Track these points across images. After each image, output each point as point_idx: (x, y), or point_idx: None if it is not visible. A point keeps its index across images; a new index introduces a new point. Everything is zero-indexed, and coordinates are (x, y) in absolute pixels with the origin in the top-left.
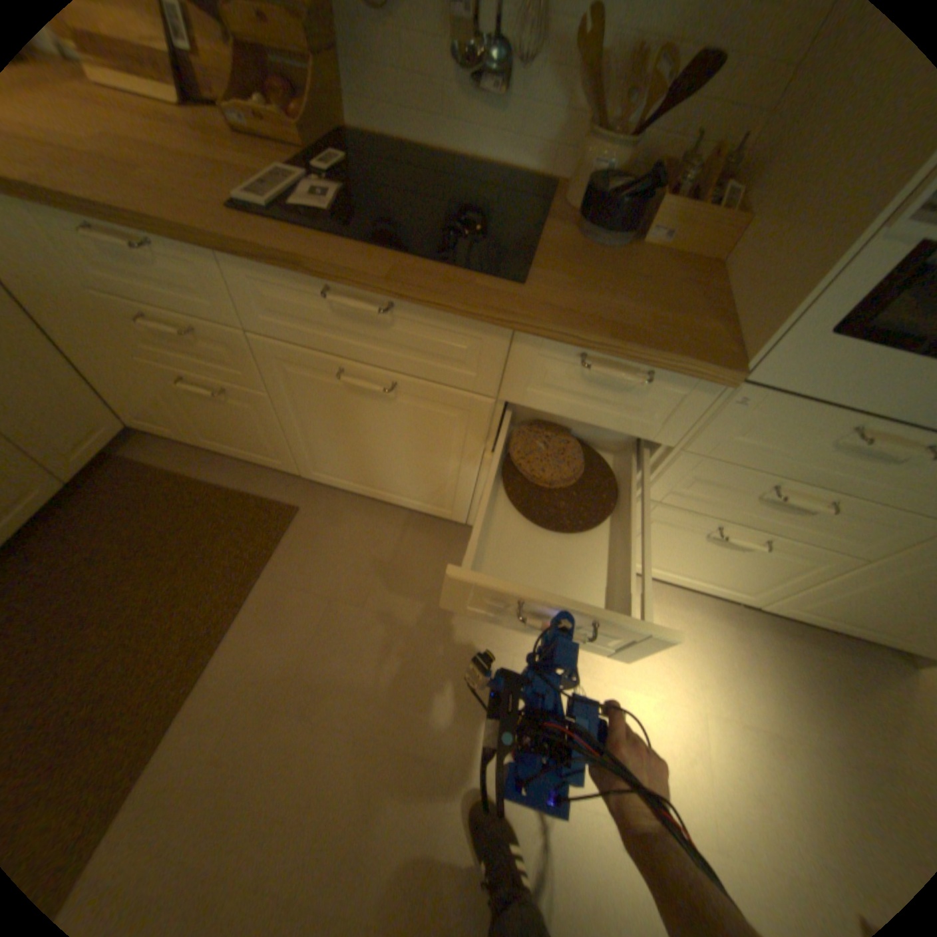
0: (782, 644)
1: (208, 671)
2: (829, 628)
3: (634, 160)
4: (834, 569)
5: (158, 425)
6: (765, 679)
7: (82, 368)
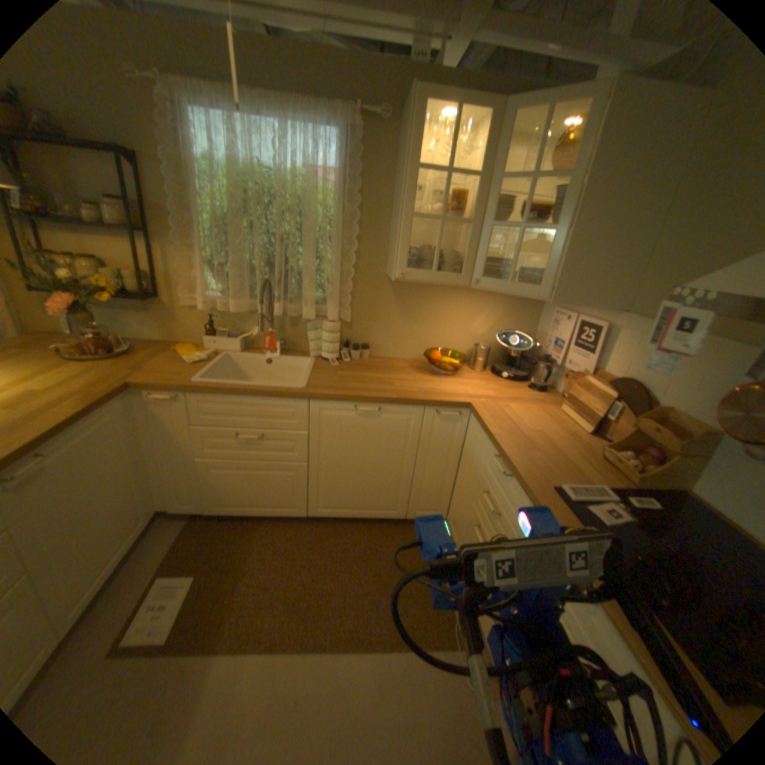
0: None
1: (343, 660)
2: None
3: None
4: None
5: (455, 534)
6: None
7: (455, 489)
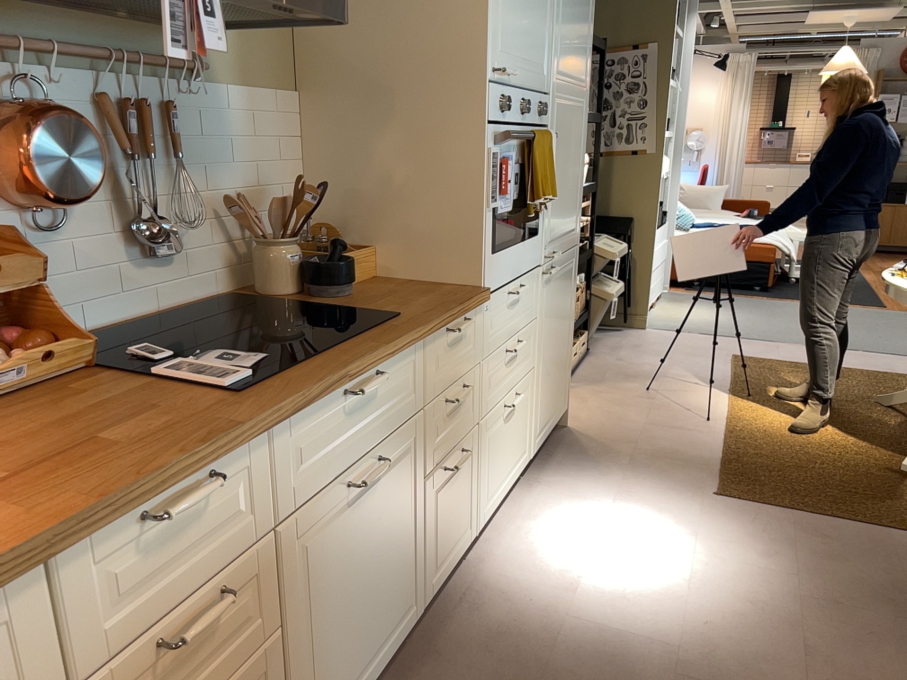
0: (550, 469)
1: None
2: (545, 437)
3: (299, 251)
4: (531, 386)
5: None
6: (577, 483)
7: None
